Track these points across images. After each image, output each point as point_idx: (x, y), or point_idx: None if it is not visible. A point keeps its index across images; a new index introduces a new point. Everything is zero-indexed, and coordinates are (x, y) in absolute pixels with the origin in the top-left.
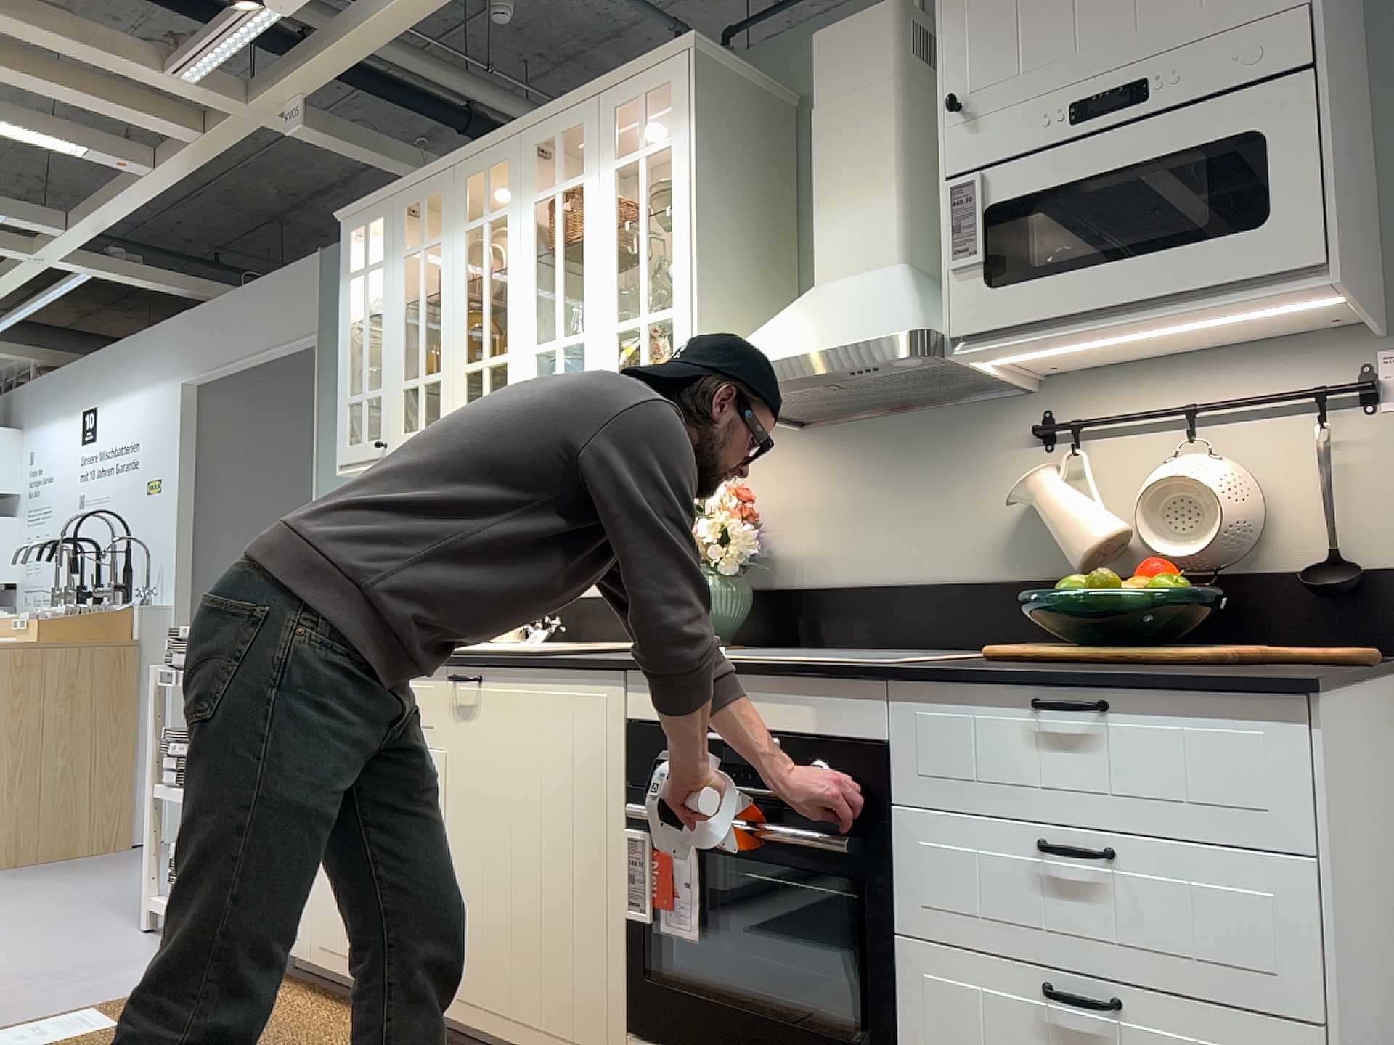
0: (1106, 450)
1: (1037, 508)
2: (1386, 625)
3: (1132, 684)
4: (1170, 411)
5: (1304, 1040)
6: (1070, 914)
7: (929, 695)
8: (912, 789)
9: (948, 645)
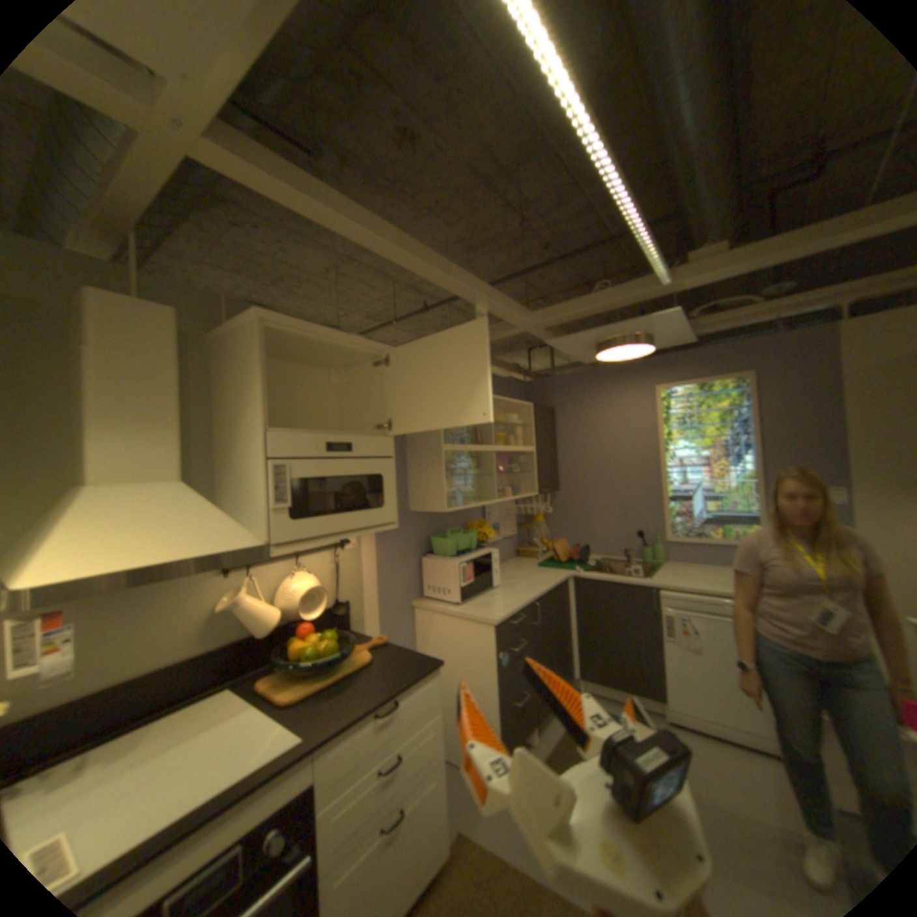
0: (258, 574)
1: (221, 609)
2: (349, 621)
3: (407, 691)
4: (292, 555)
5: (439, 773)
6: (388, 795)
7: (333, 745)
8: (326, 800)
9: (162, 709)
